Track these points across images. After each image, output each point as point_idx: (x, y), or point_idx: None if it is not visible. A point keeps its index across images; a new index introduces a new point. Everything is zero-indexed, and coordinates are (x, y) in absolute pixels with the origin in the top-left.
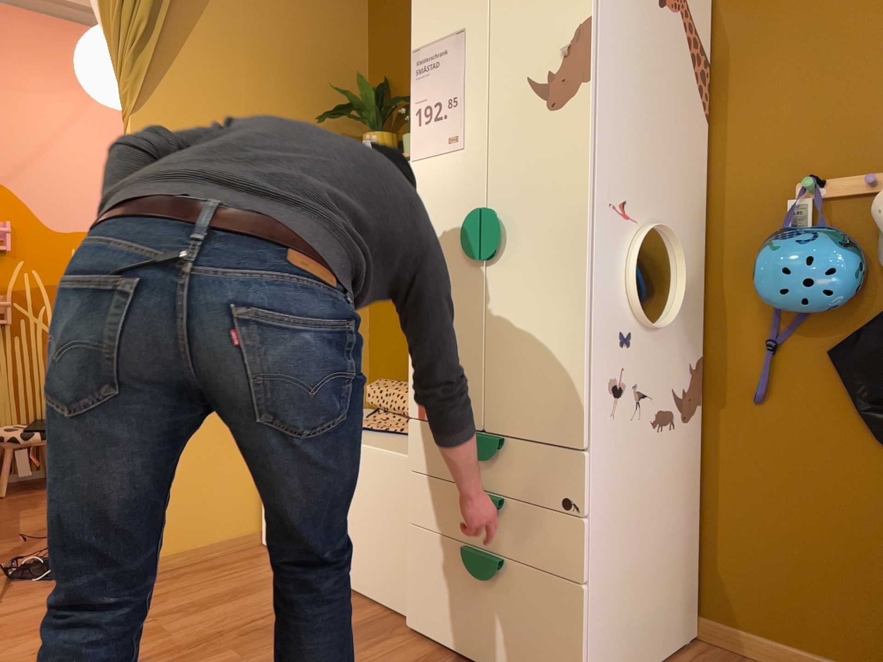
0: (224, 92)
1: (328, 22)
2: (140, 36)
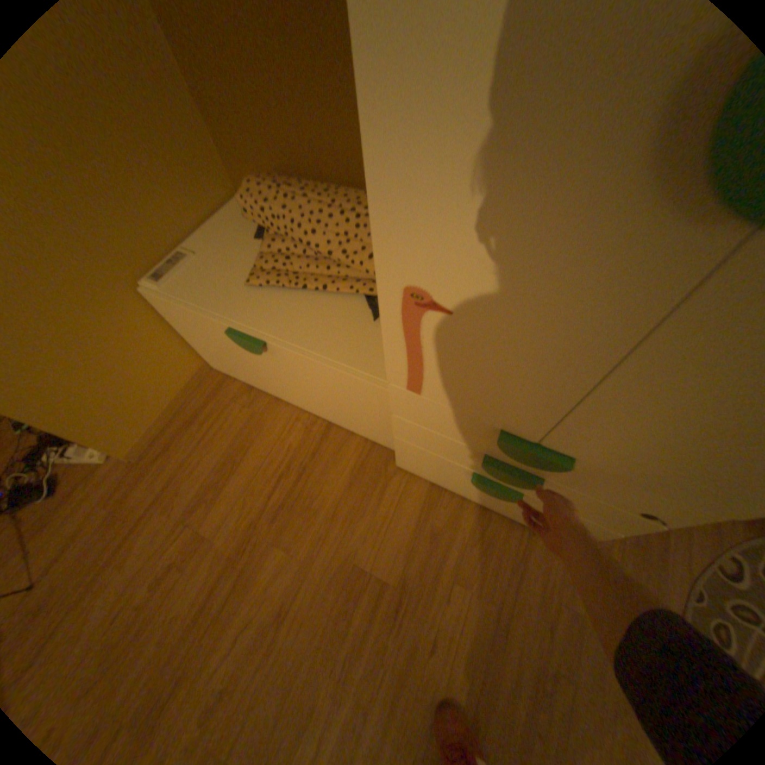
0: None
1: None
2: None
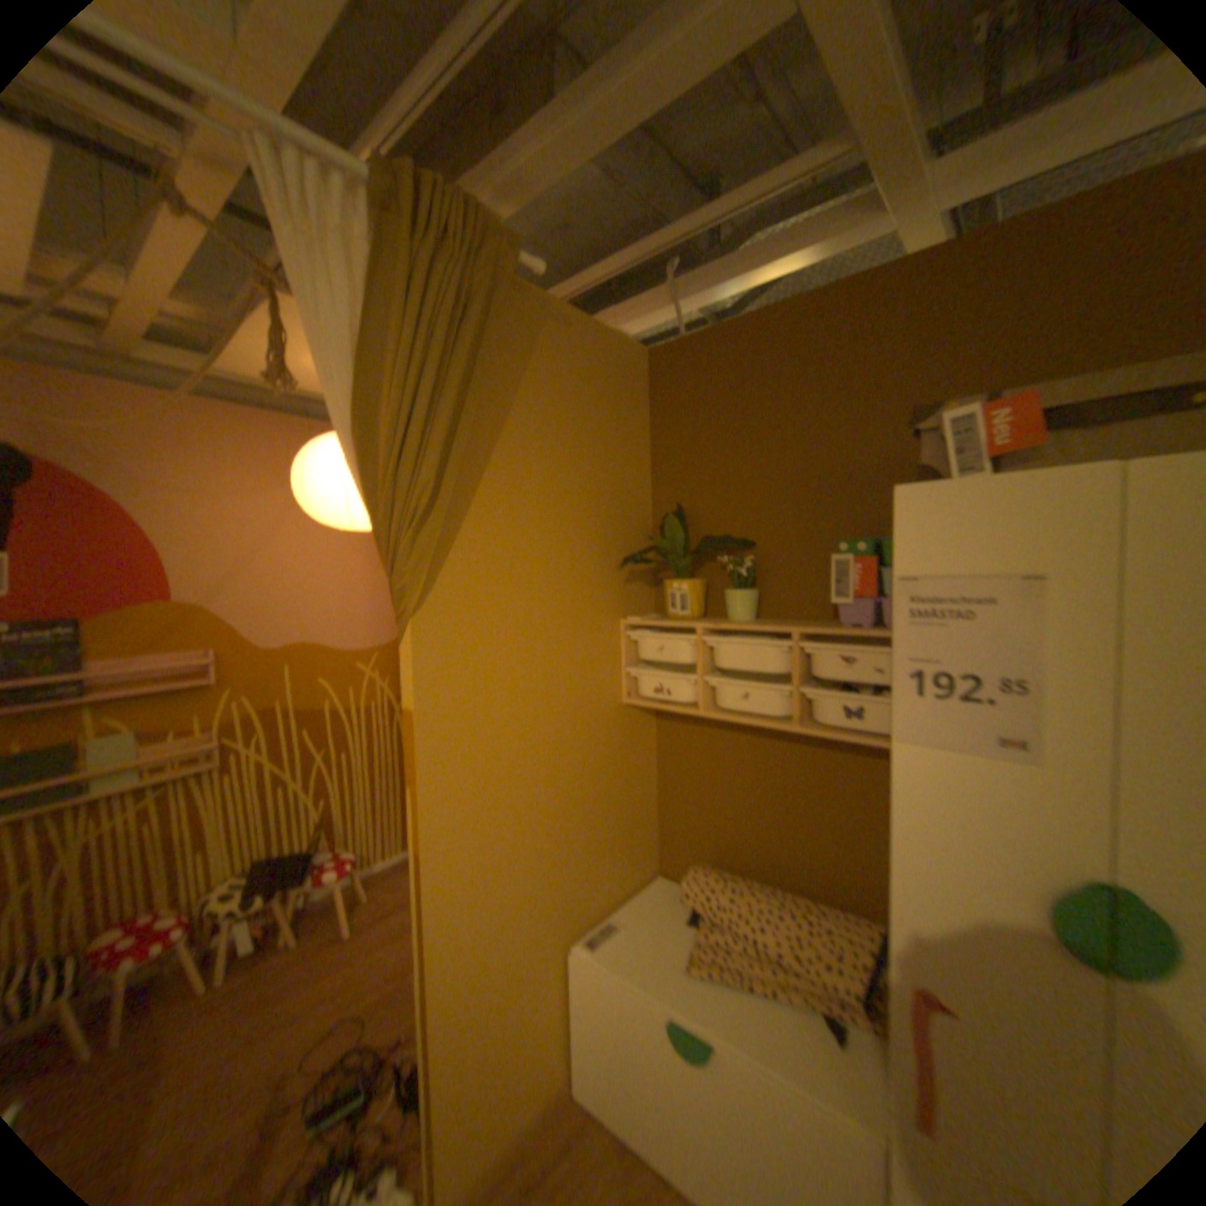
0: (515, 554)
1: (613, 441)
2: (420, 505)
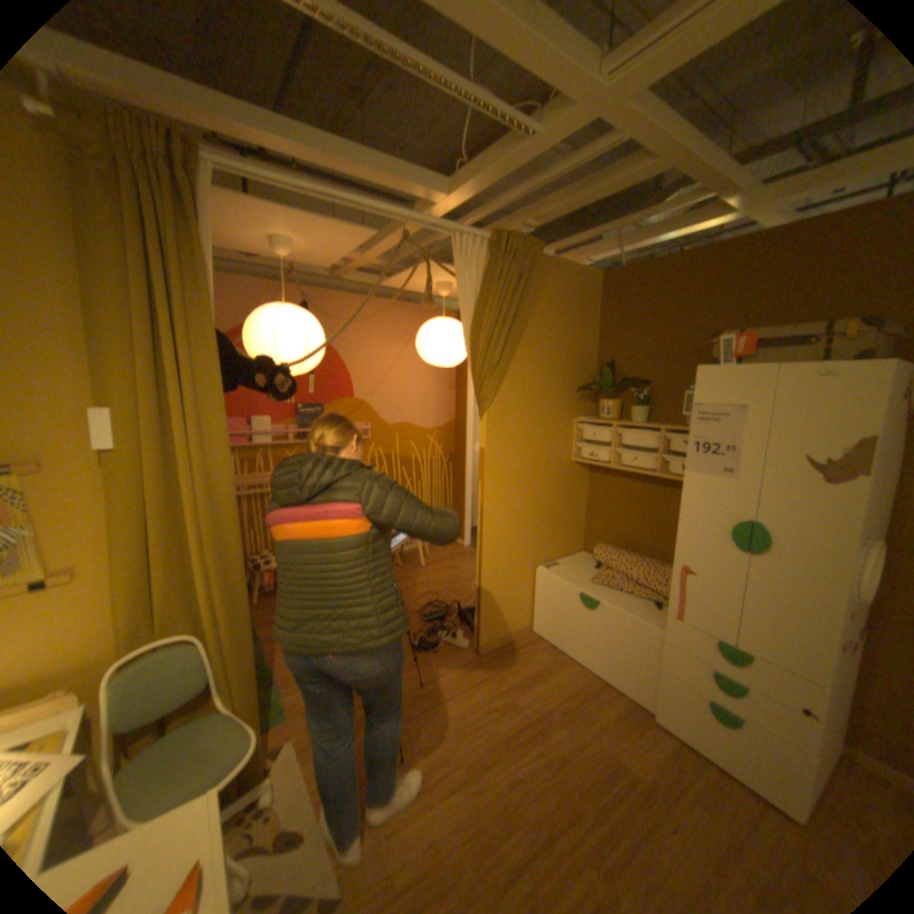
0: (527, 385)
1: (578, 326)
2: (493, 365)
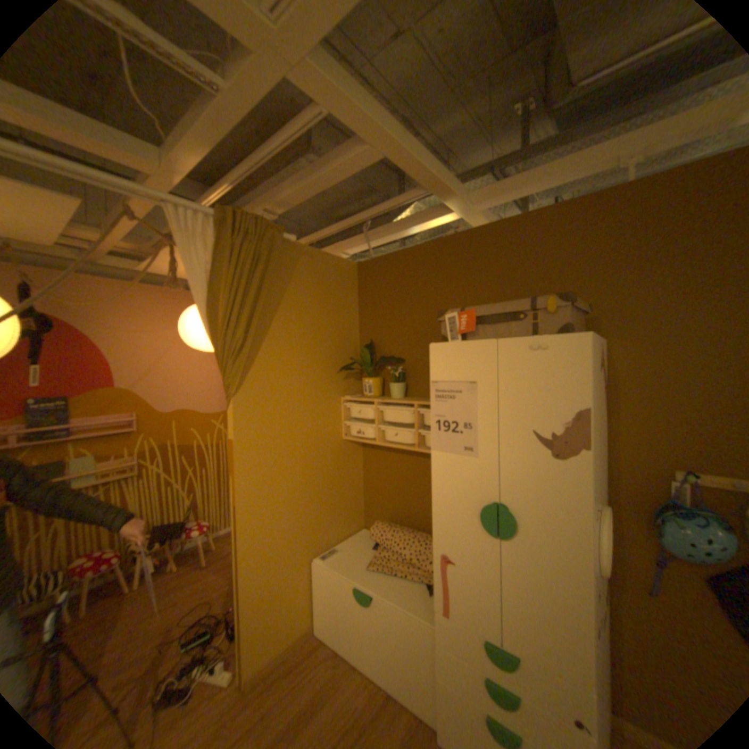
0: (284, 367)
1: (337, 310)
2: (236, 348)
